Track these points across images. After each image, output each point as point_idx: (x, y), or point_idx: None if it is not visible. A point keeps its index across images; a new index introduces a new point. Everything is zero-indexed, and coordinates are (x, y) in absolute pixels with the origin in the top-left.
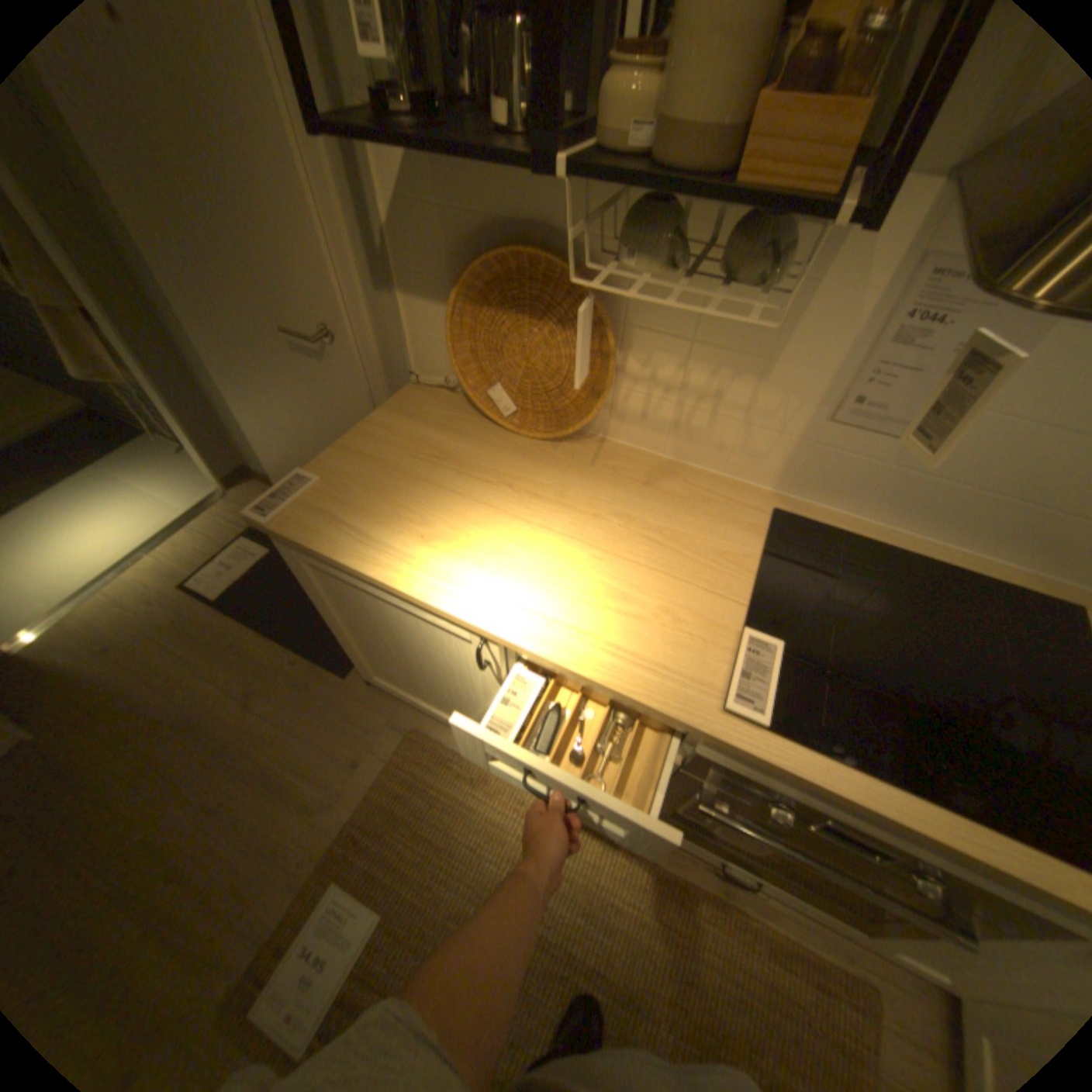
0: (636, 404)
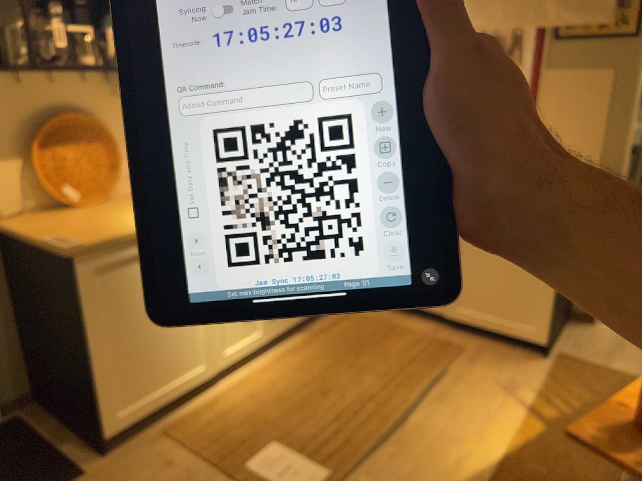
0: (124, 171)
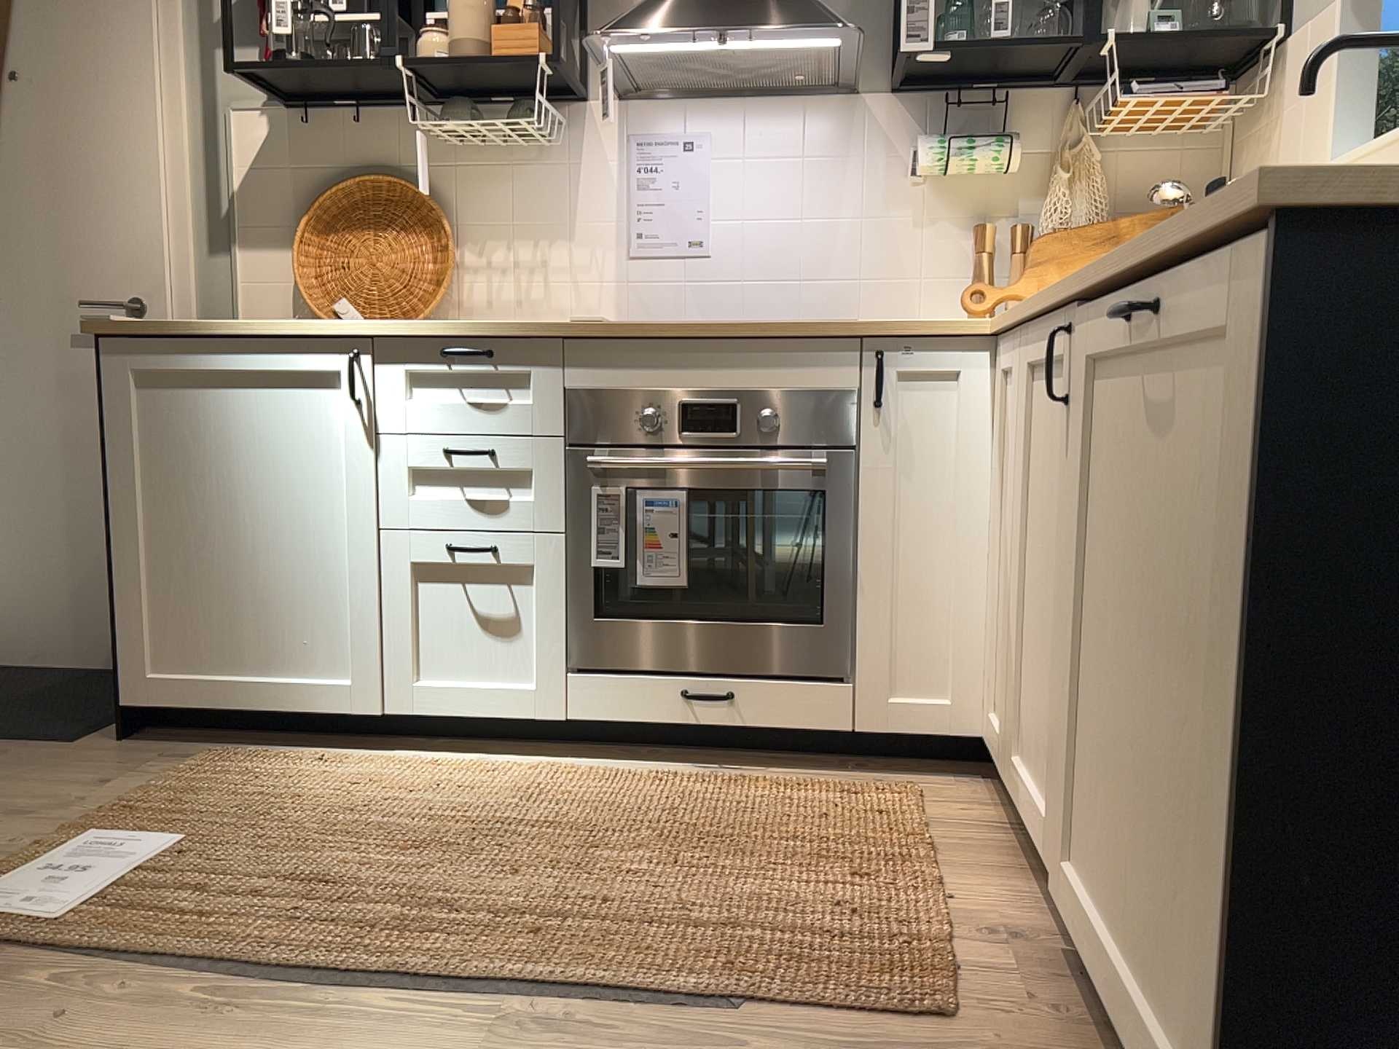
0: (477, 296)
